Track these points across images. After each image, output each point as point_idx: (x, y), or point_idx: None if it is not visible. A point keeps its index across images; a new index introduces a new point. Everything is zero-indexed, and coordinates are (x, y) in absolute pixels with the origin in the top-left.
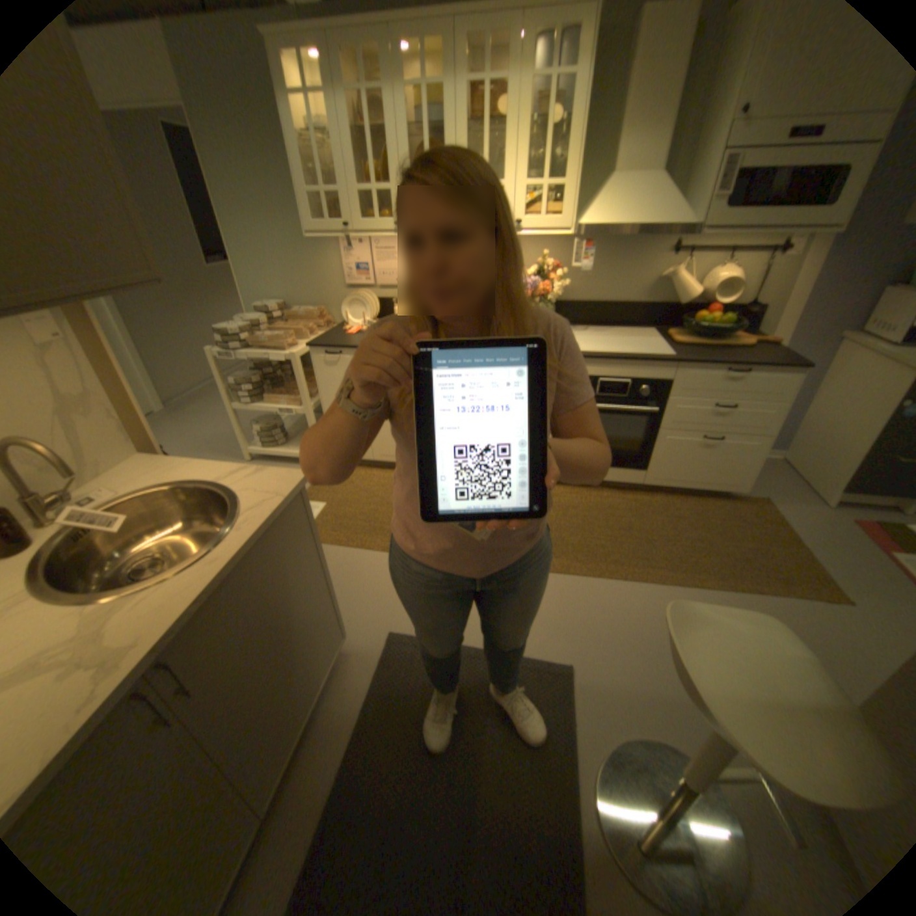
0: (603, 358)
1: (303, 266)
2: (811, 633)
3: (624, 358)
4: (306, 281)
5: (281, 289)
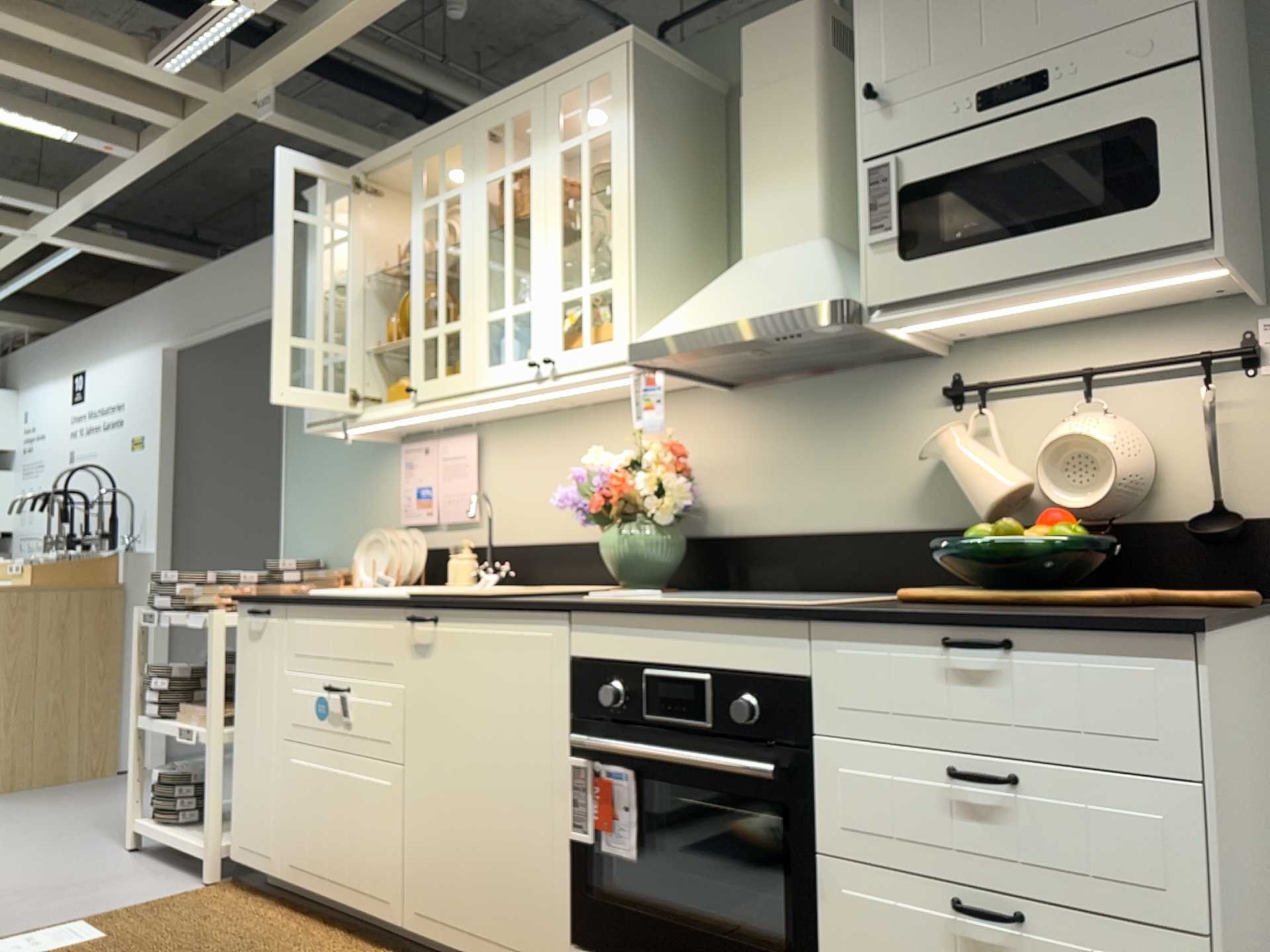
0: (638, 608)
1: (357, 498)
2: None
3: (680, 608)
4: (357, 524)
5: (327, 538)
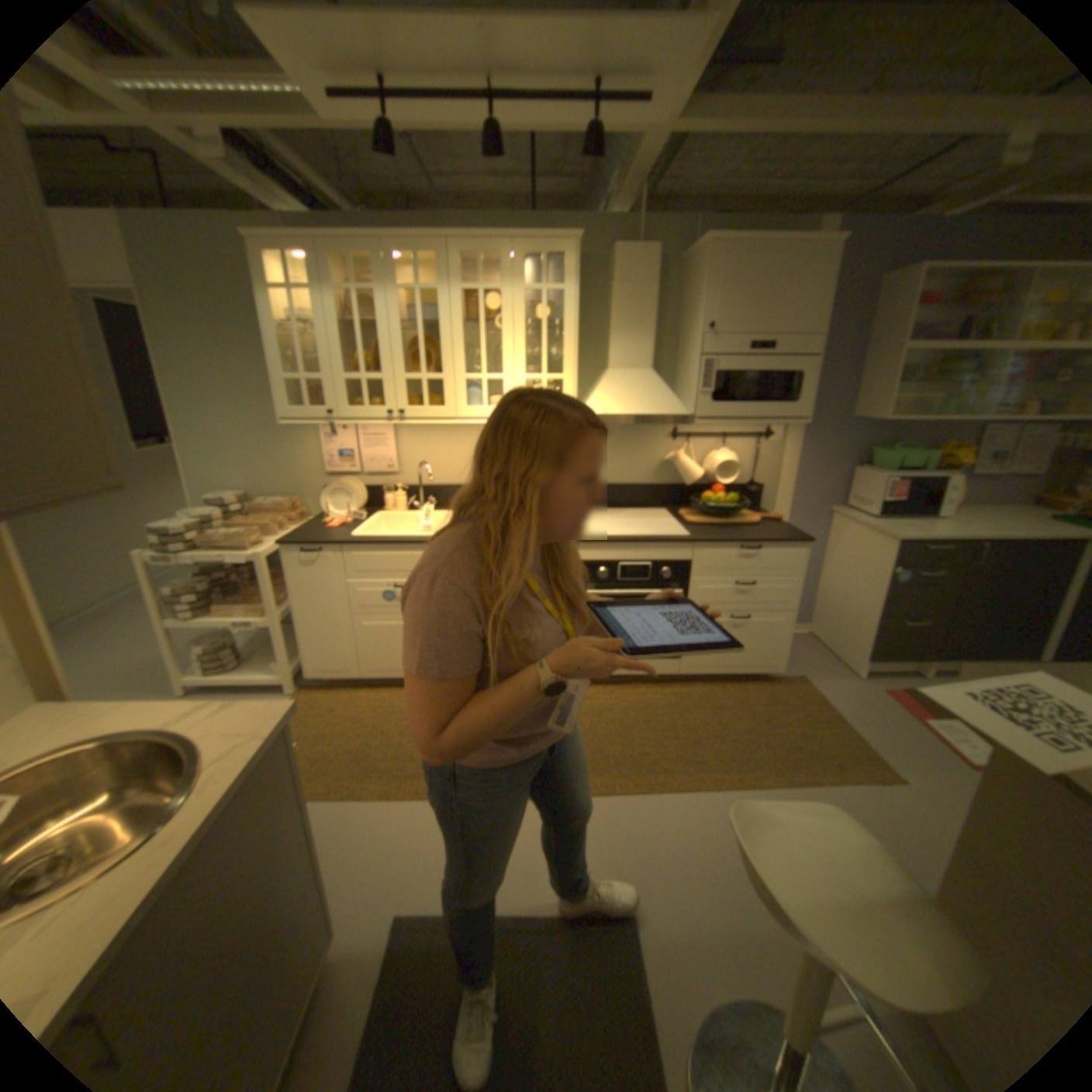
0: (621, 541)
1: (274, 452)
2: (876, 824)
3: (641, 541)
4: (277, 468)
5: (244, 477)
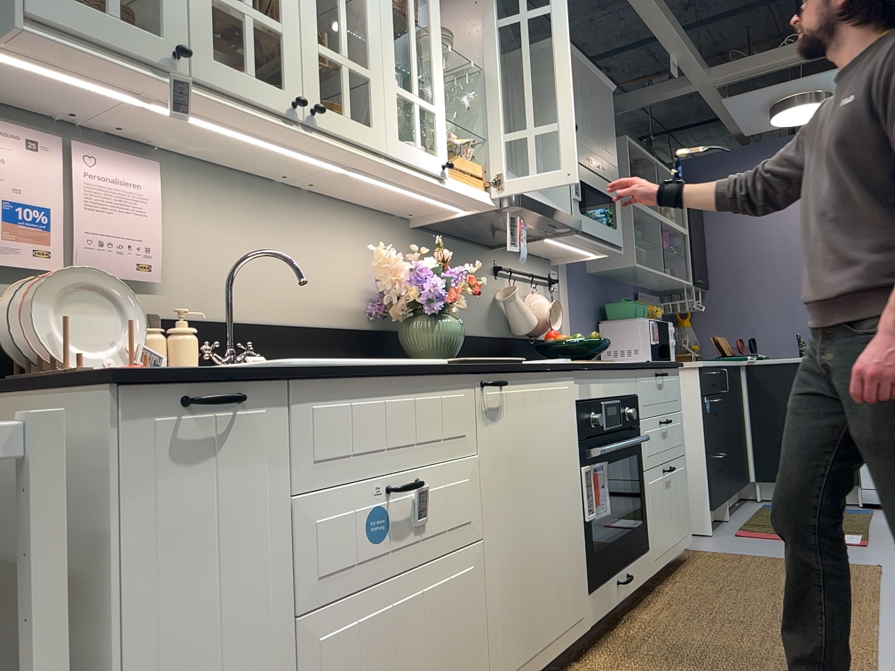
0: (604, 365)
1: None
2: None
3: (614, 364)
4: None
5: None
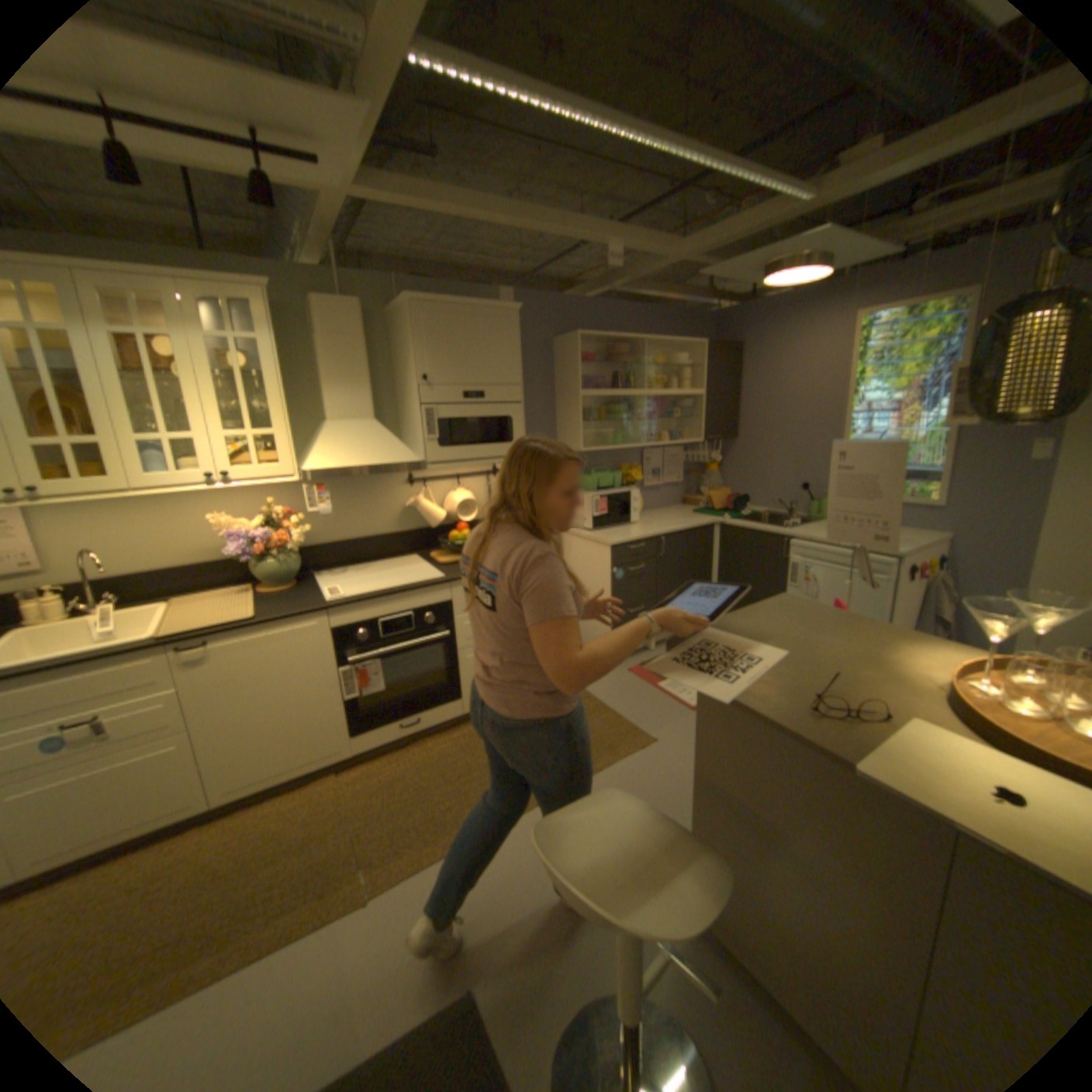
0: (375, 597)
1: None
2: (643, 784)
3: (397, 591)
4: None
5: None
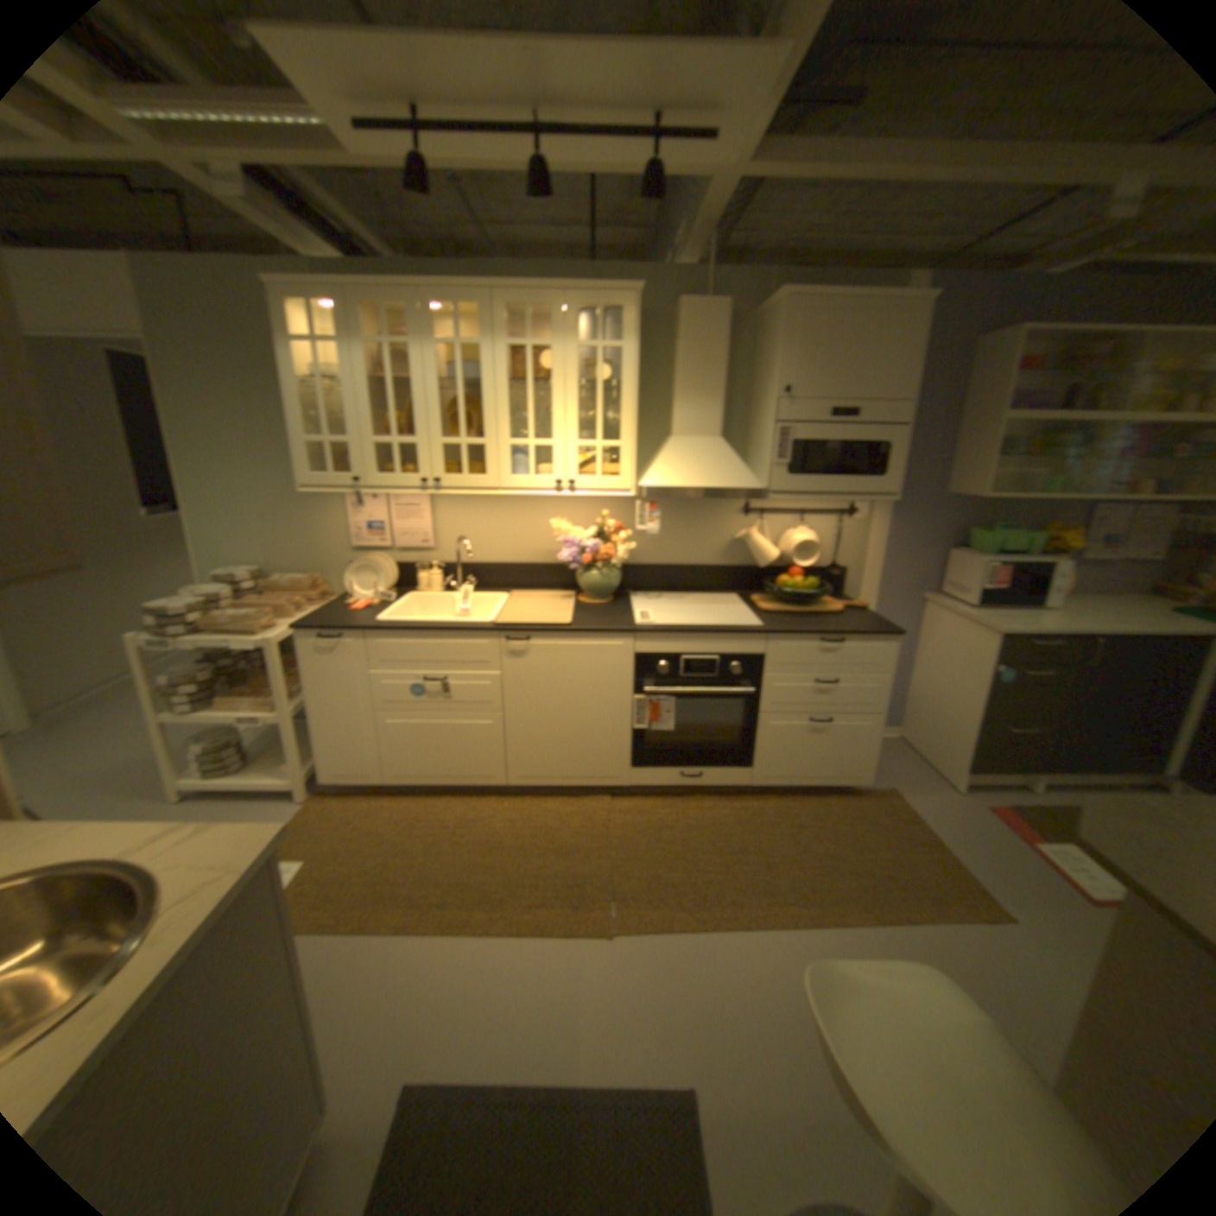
0: (681, 632)
1: (289, 524)
2: (979, 973)
3: (705, 631)
4: (292, 543)
5: (254, 552)
